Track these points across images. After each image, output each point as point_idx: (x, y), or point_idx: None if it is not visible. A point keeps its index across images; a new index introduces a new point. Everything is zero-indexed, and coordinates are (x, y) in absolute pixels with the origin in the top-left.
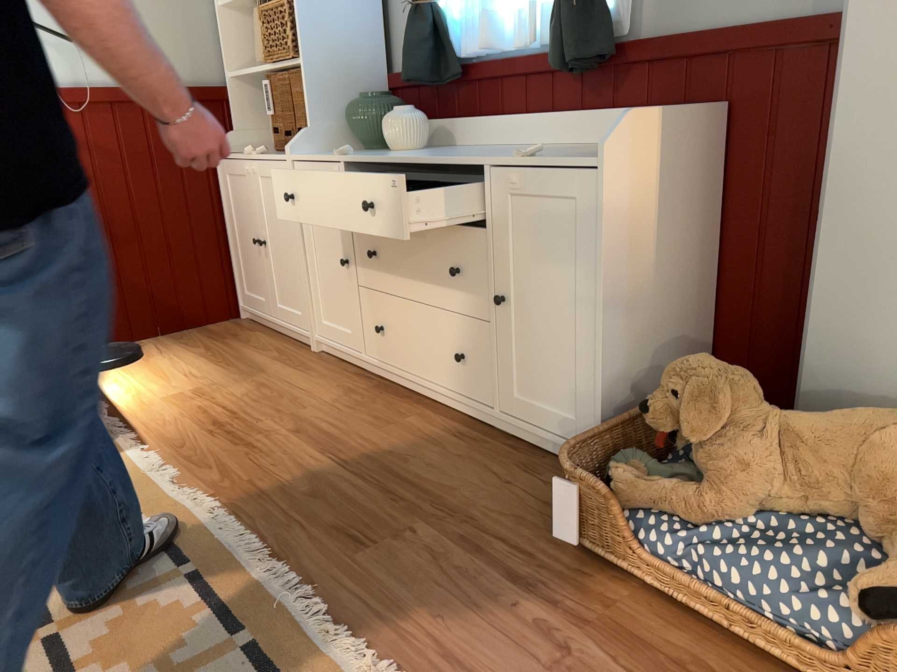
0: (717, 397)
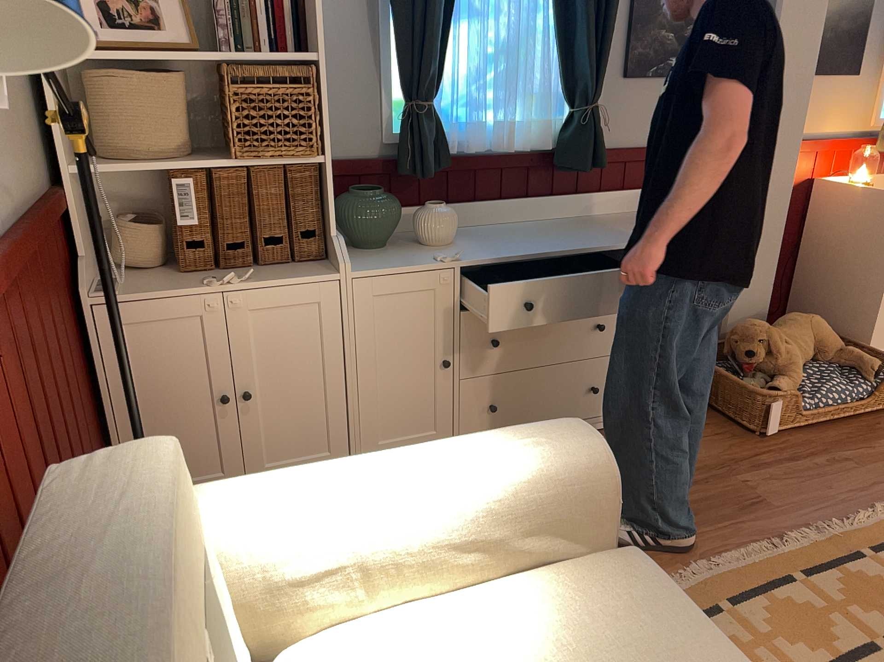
0: (776, 334)
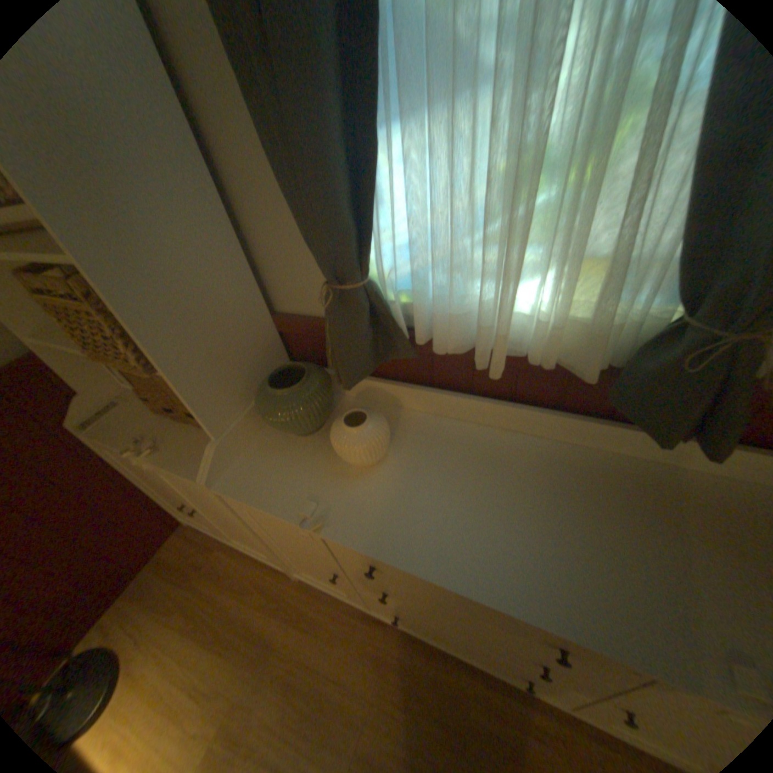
0: None
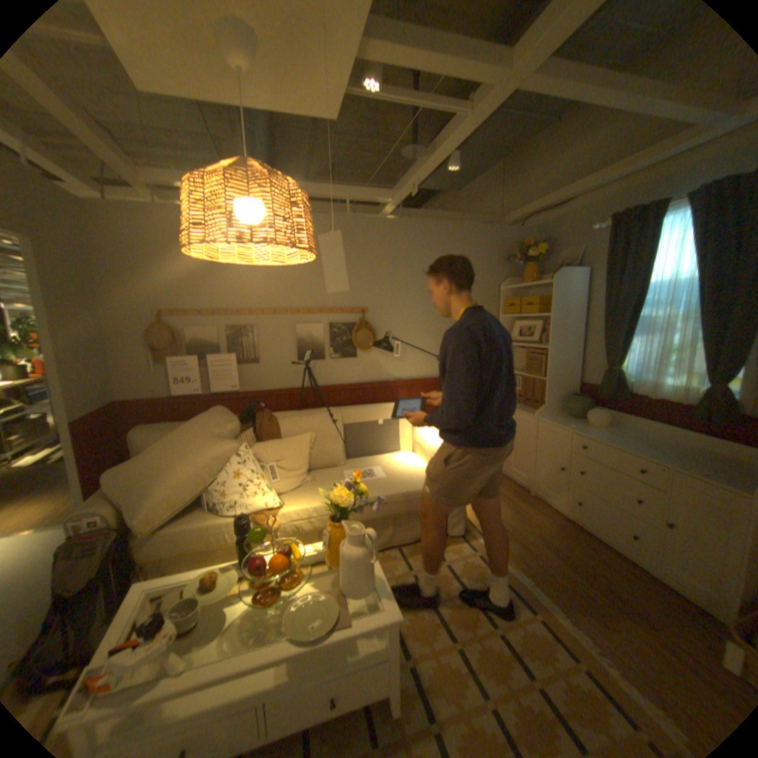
0: None
